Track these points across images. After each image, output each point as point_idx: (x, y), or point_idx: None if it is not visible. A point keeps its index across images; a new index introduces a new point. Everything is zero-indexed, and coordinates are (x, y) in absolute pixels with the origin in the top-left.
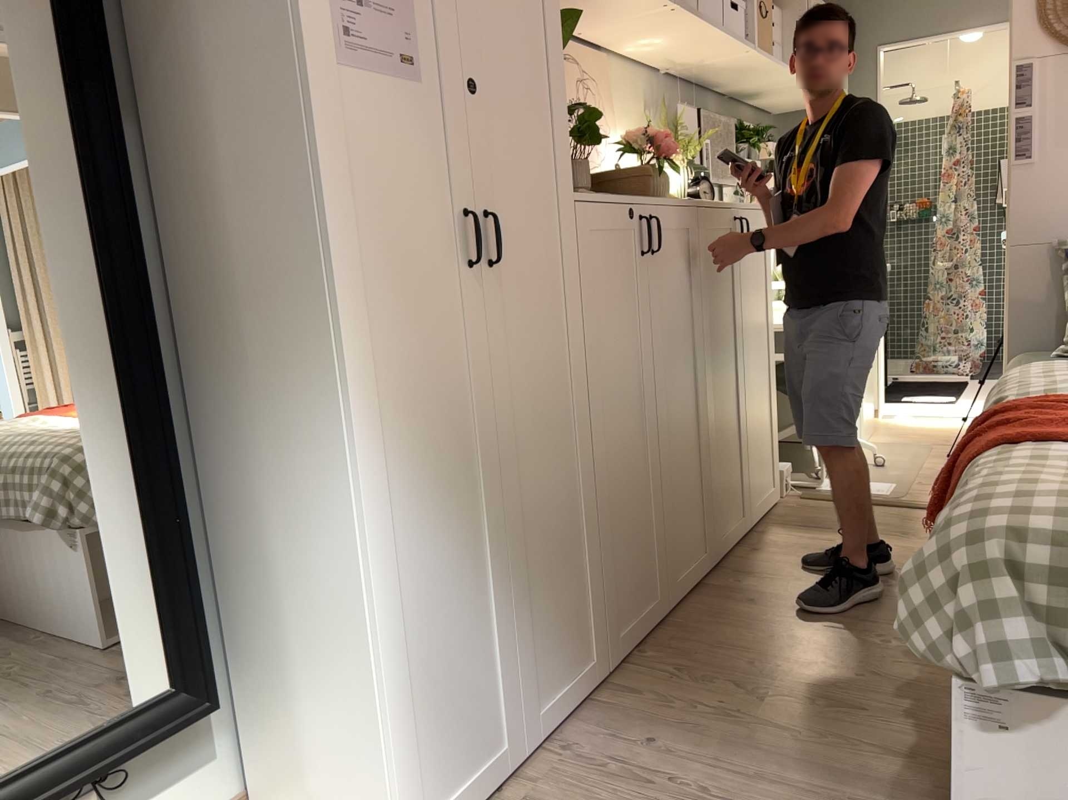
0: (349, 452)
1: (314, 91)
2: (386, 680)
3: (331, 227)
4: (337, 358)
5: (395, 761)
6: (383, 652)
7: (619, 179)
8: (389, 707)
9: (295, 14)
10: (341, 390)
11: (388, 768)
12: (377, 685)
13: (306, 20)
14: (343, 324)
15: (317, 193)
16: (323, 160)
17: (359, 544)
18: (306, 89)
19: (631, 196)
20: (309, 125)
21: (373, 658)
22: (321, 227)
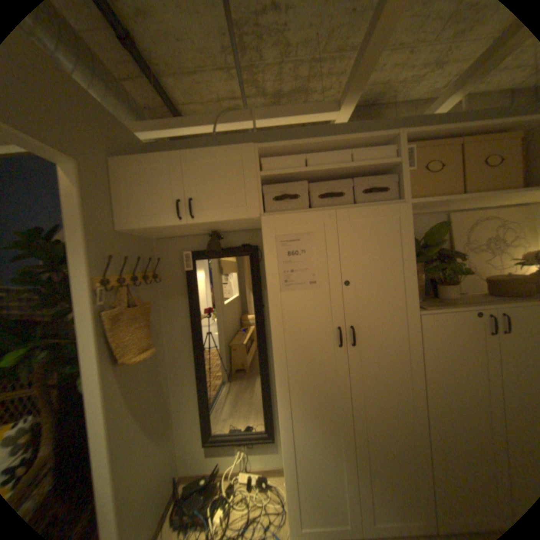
0: (279, 403)
1: (273, 302)
2: (289, 474)
3: (277, 338)
4: (276, 376)
5: (291, 501)
6: (288, 465)
7: (502, 285)
8: (290, 483)
9: (268, 283)
10: (277, 385)
11: (288, 501)
12: (285, 474)
13: (272, 283)
14: (279, 366)
15: (272, 330)
16: (275, 320)
17: (281, 430)
18: (270, 302)
19: (488, 303)
20: (270, 312)
21: (284, 466)
22: (273, 339)
